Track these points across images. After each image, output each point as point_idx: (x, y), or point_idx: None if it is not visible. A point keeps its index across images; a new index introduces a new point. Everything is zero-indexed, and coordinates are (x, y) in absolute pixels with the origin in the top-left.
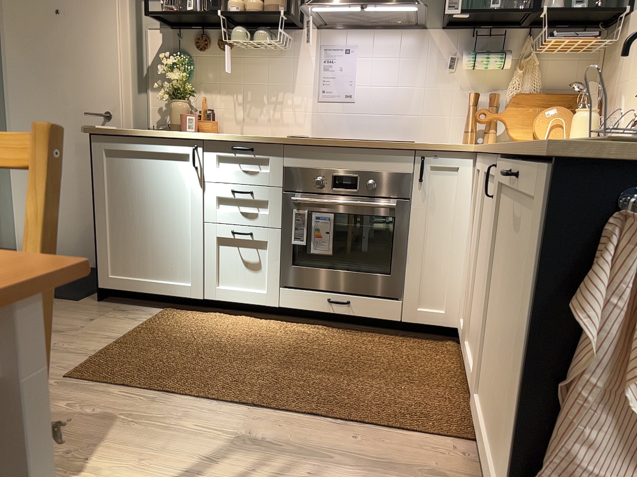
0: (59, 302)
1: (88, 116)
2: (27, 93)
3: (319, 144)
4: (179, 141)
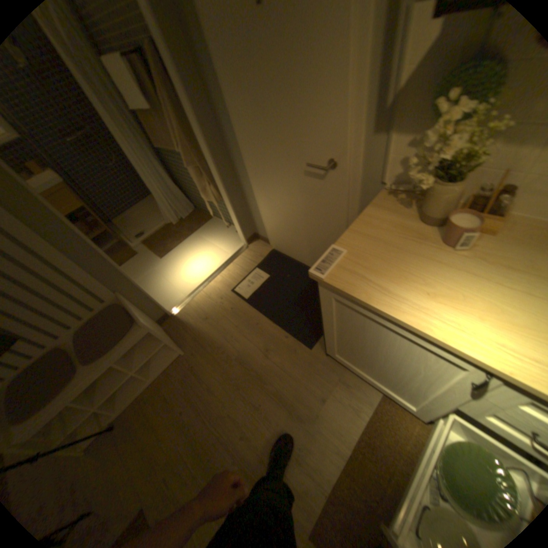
0: (297, 350)
1: (307, 167)
2: (246, 127)
3: None
4: (457, 352)
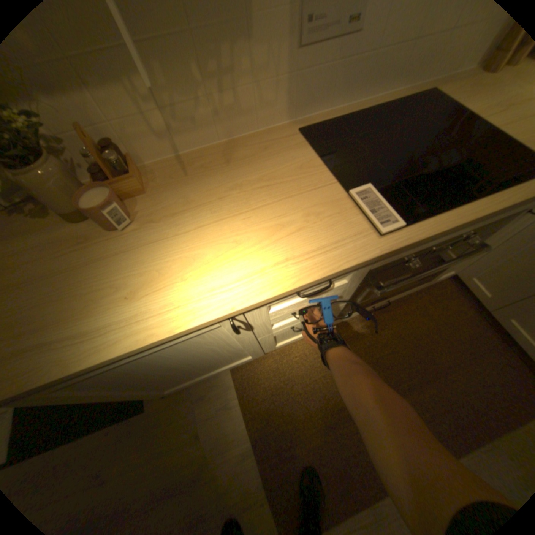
0: (130, 429)
1: None
2: None
3: (443, 232)
4: (191, 329)
